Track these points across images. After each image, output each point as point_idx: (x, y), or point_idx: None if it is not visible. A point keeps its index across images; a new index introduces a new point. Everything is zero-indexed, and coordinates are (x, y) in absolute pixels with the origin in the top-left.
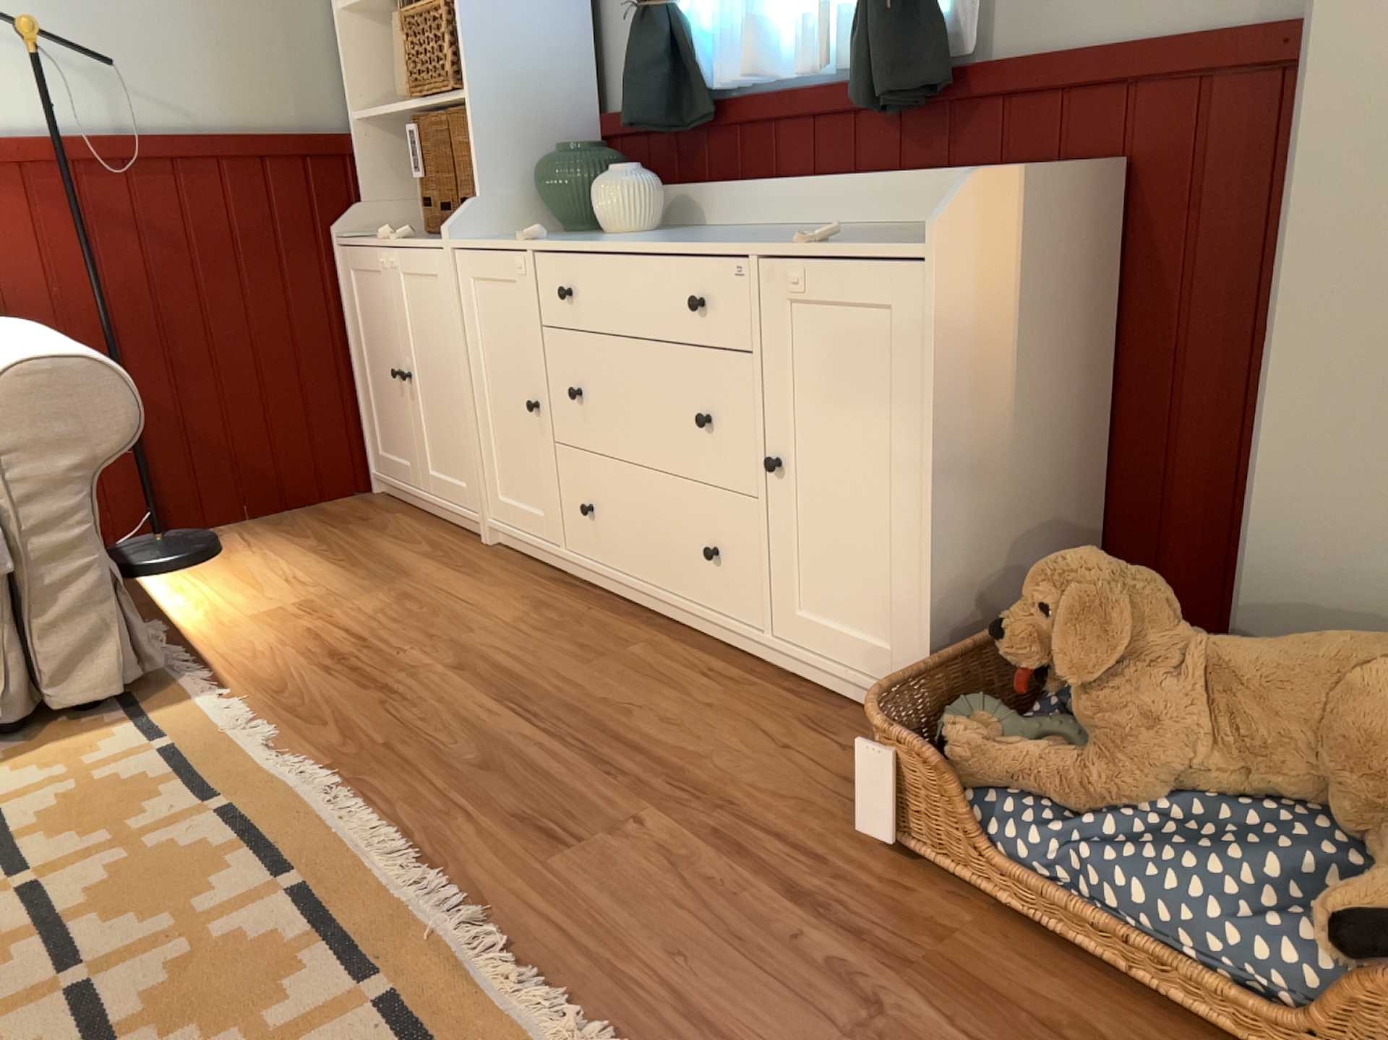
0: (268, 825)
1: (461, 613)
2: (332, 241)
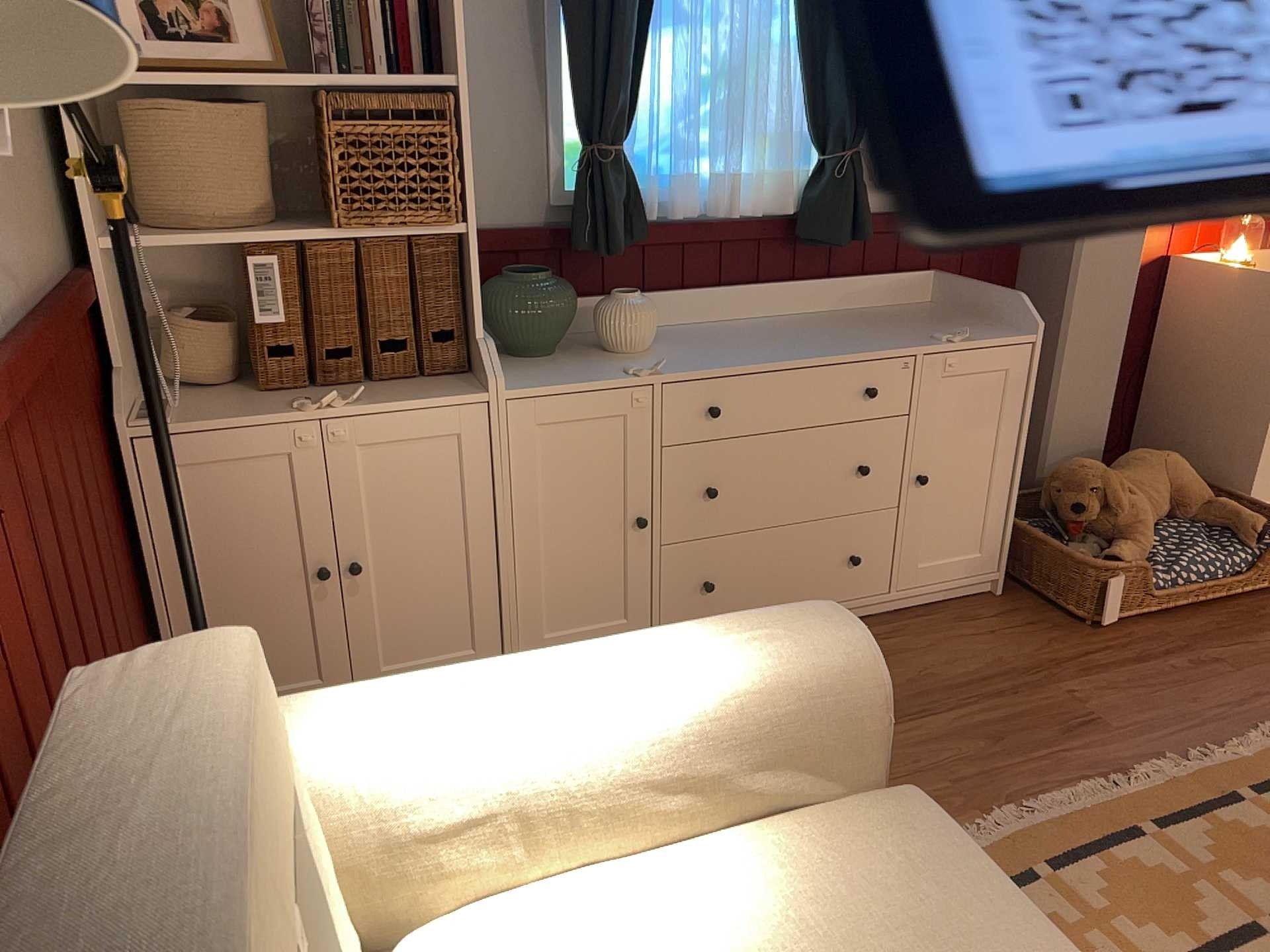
0: (1075, 842)
1: None
2: (112, 434)
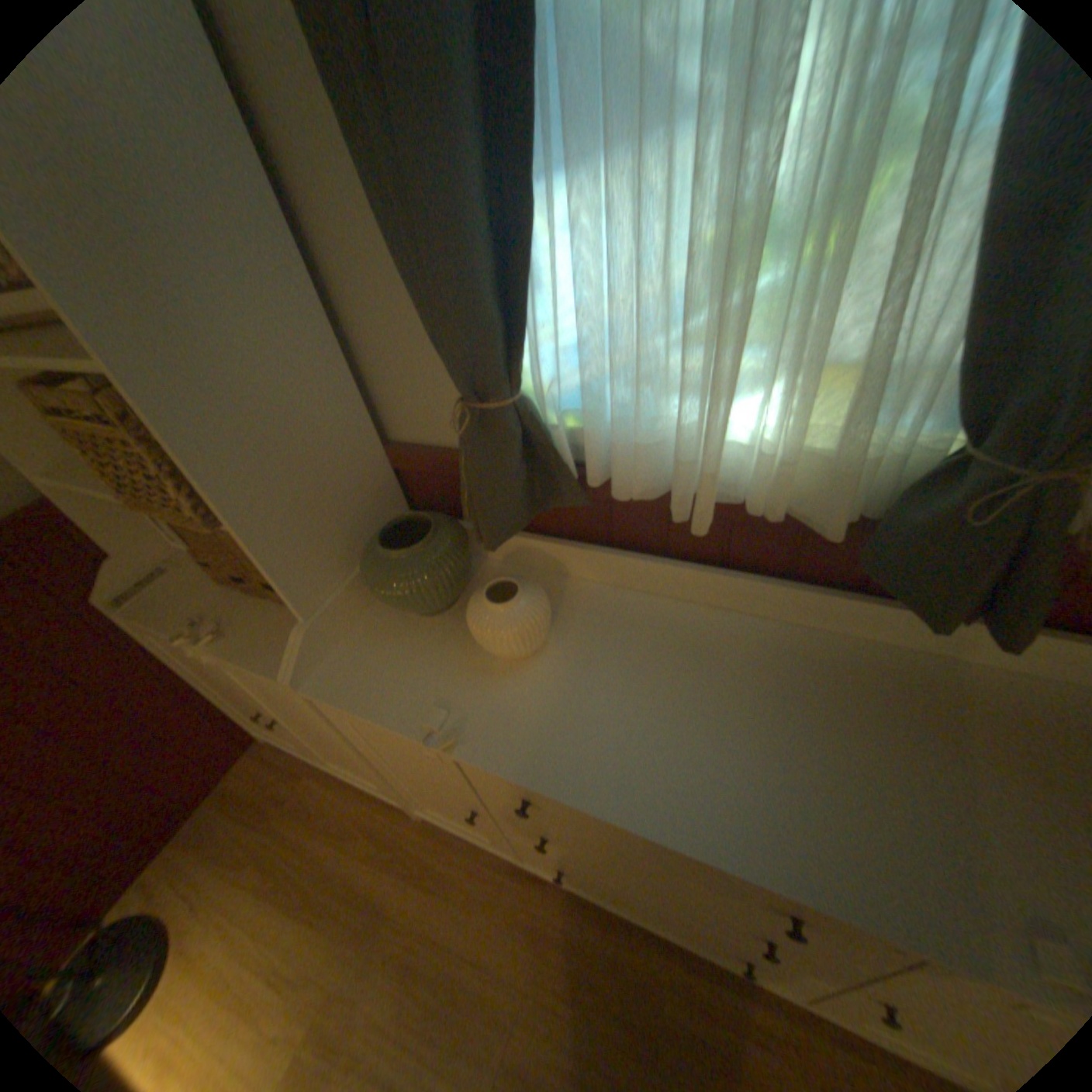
0: None
1: (477, 989)
2: (97, 606)
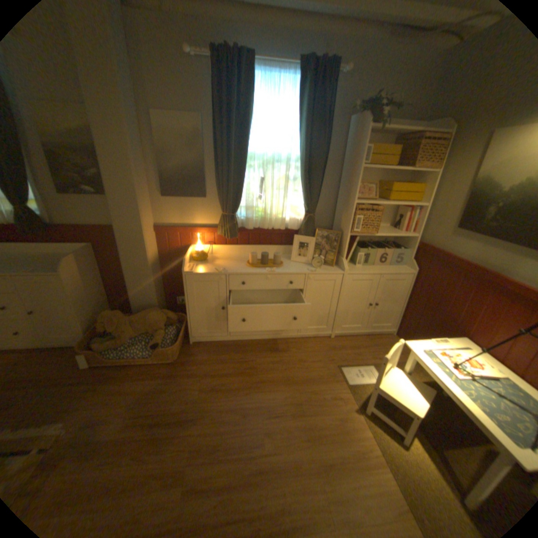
0: None
1: None
2: None
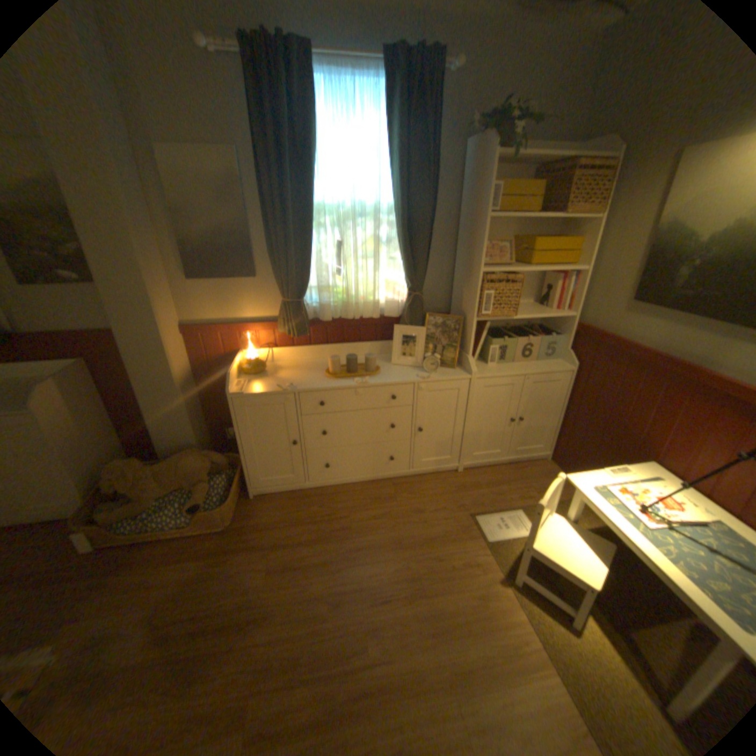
0: None
1: None
2: None
